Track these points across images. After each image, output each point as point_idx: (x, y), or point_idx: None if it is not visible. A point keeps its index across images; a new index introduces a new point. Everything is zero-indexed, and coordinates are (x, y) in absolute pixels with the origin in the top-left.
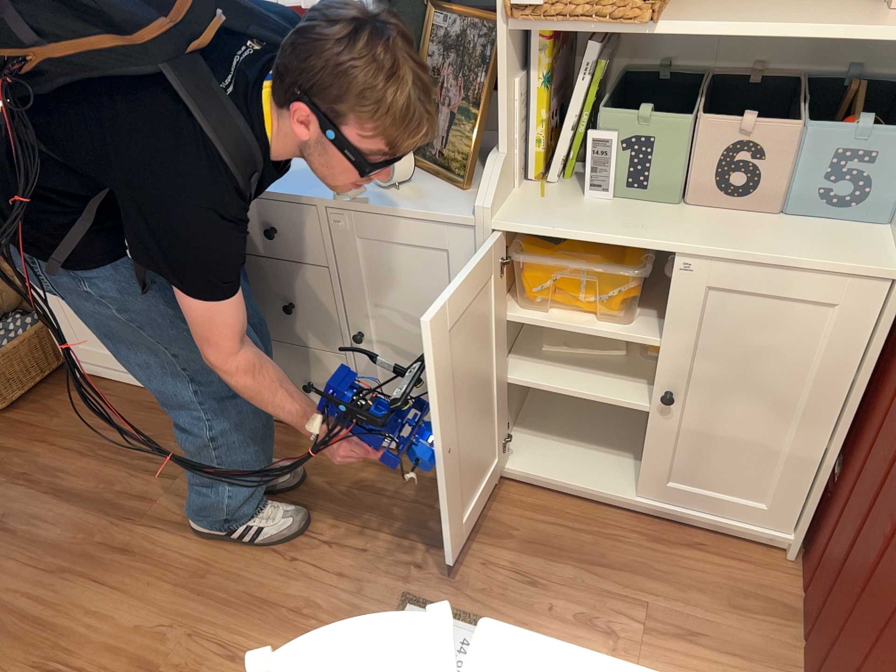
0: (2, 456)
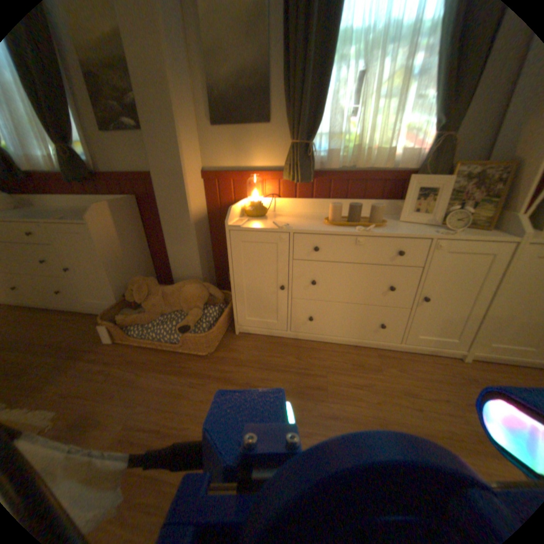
0: (220, 378)
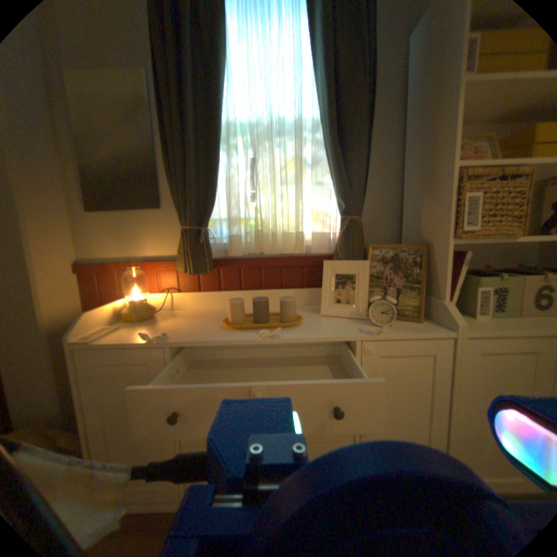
0: None
